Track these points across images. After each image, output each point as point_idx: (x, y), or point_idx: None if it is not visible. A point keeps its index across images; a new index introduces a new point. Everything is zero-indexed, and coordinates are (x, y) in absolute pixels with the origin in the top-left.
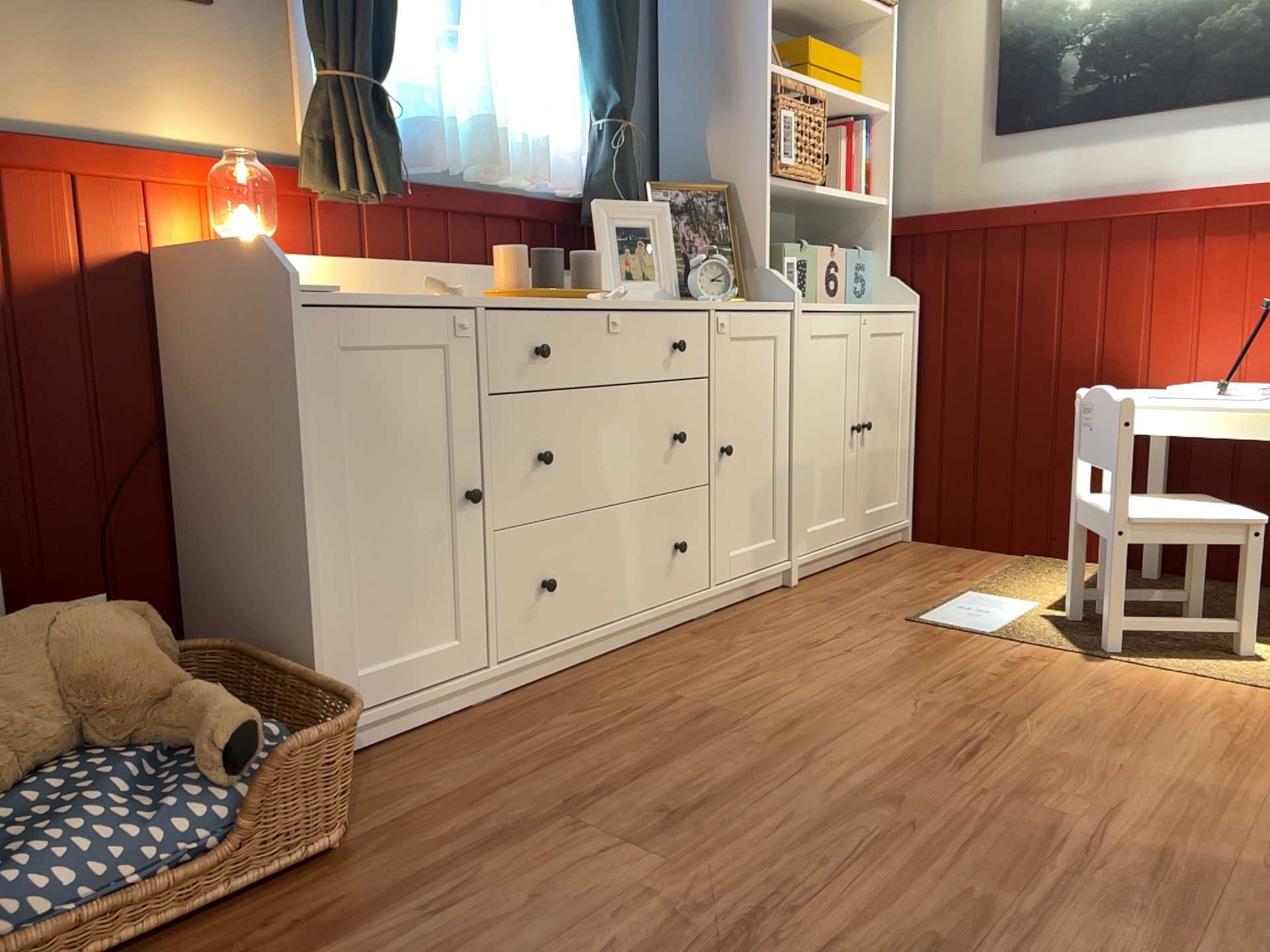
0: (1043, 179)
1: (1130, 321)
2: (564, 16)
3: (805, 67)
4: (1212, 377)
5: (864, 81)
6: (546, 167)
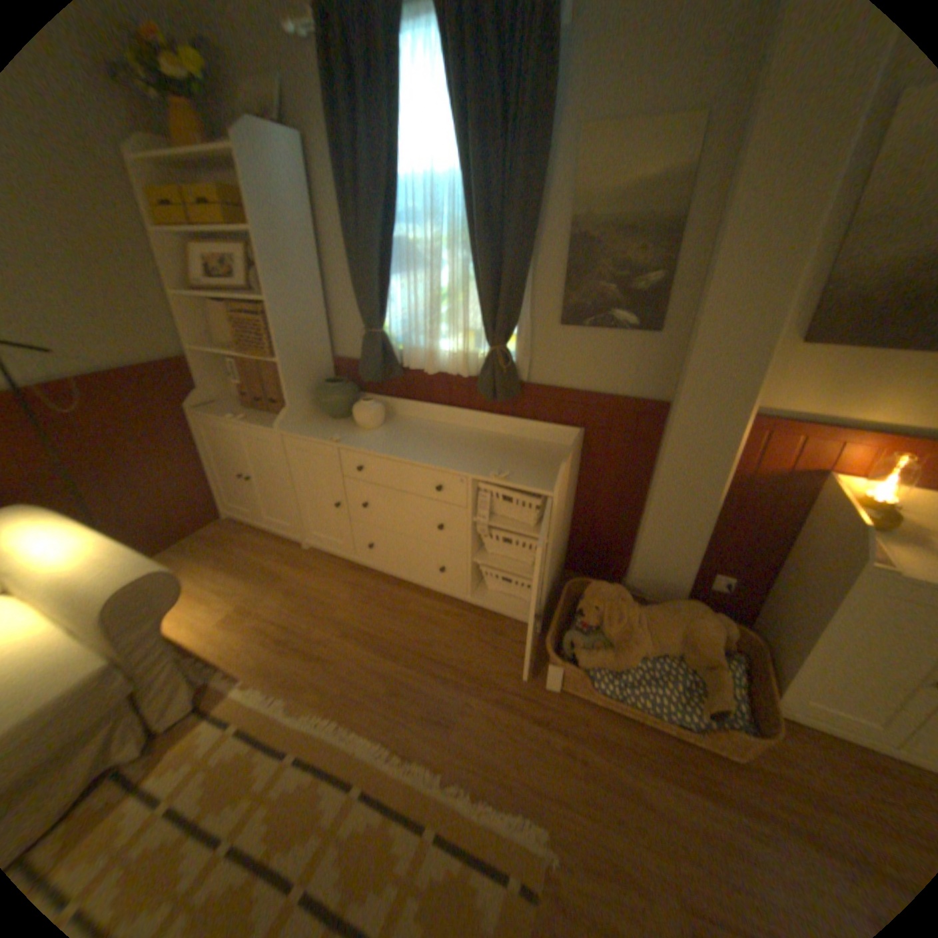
0: None
1: None
2: None
3: None
4: None
5: None
6: None
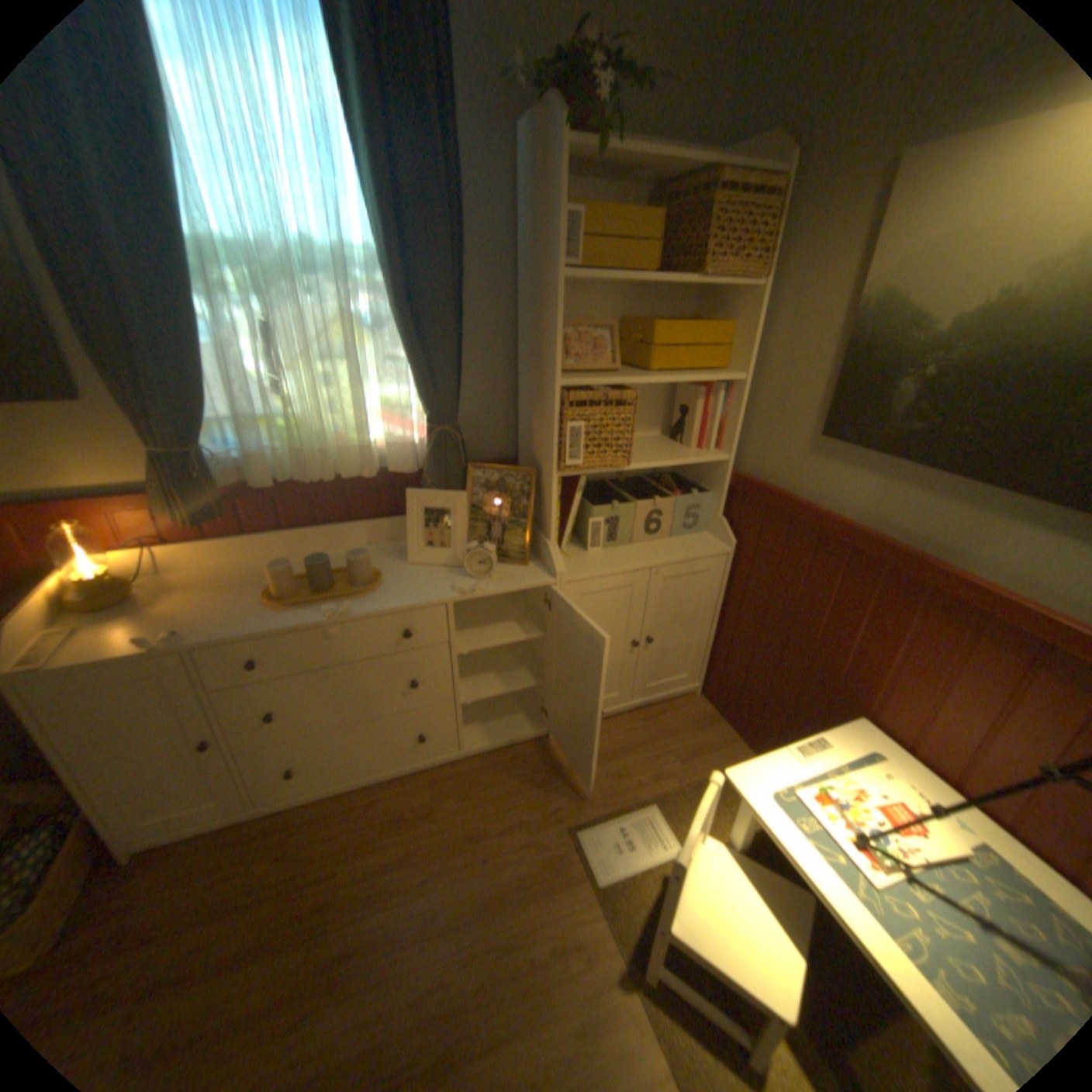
0: (854, 493)
1: (885, 663)
2: (392, 339)
3: (651, 345)
4: (939, 759)
5: (734, 342)
6: (392, 451)
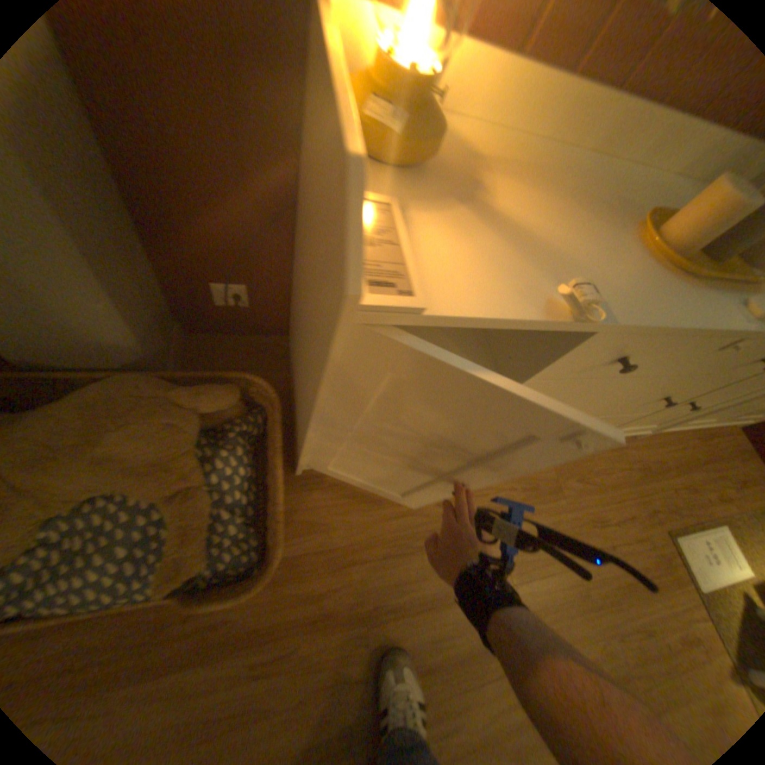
0: None
1: None
2: None
3: None
4: None
5: None
6: None
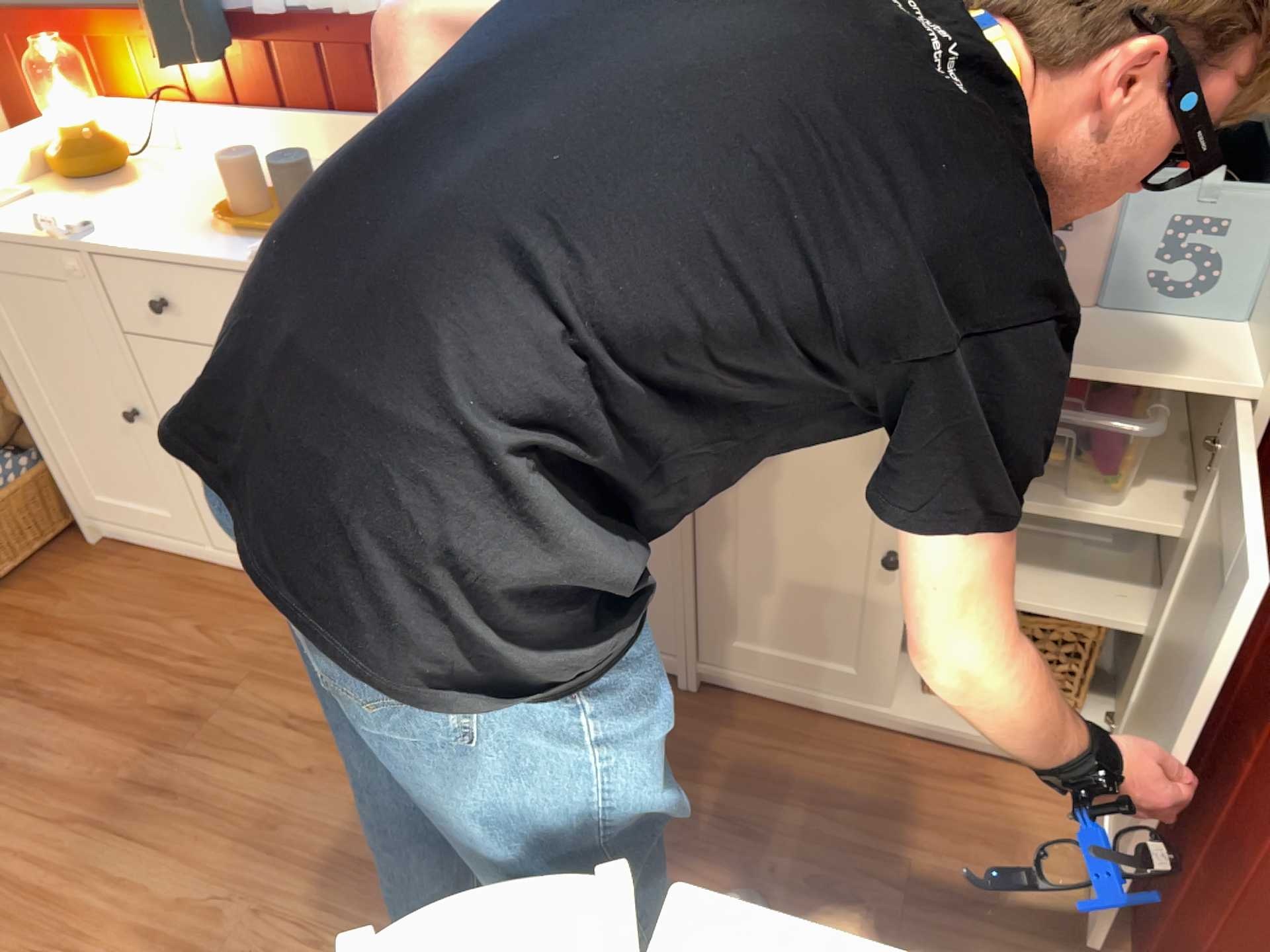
0: None
1: None
2: None
3: None
4: None
5: None
6: None
